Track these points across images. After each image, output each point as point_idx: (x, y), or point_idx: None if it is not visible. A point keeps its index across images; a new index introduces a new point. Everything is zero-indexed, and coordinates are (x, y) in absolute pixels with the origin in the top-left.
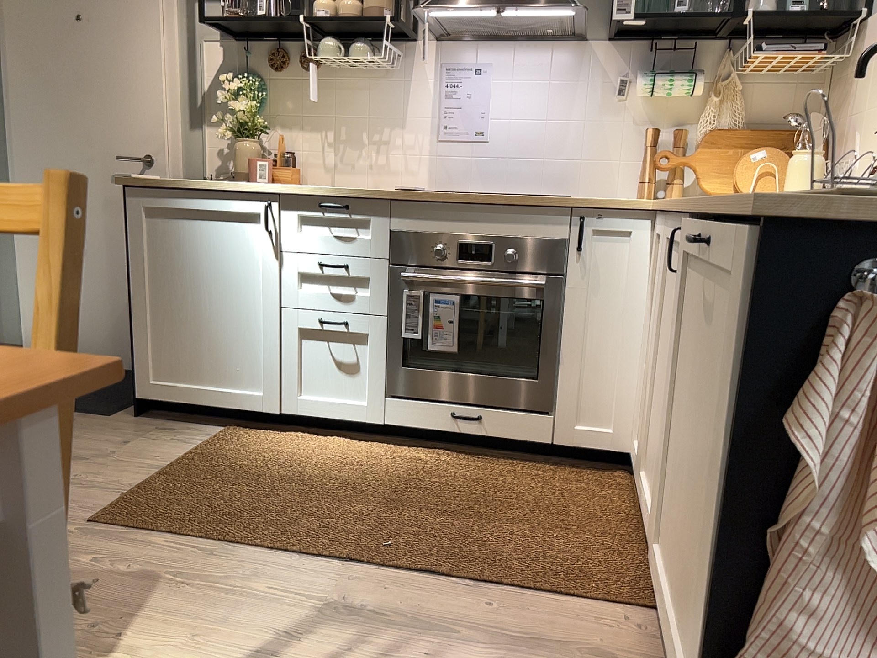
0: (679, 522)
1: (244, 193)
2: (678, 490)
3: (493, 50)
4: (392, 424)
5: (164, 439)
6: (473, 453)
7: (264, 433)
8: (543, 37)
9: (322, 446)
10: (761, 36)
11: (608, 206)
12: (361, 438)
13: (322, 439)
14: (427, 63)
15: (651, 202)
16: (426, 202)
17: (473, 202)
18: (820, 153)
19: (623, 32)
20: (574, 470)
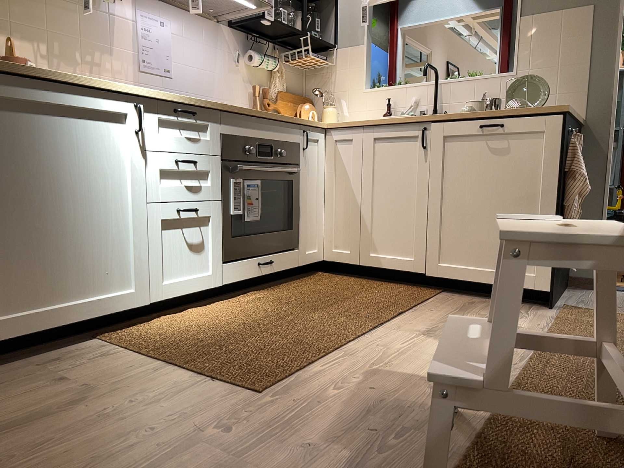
0: (464, 239)
1: (114, 93)
2: (456, 229)
3: (172, 14)
4: (227, 281)
5: (82, 362)
6: (257, 289)
7: (136, 327)
8: (199, 15)
9: (197, 313)
10: (287, 46)
11: (313, 123)
12: (194, 305)
13: (179, 314)
14: (129, 9)
15: (321, 122)
16: (241, 114)
17: (263, 117)
18: (333, 107)
19: (242, 26)
20: (303, 278)
